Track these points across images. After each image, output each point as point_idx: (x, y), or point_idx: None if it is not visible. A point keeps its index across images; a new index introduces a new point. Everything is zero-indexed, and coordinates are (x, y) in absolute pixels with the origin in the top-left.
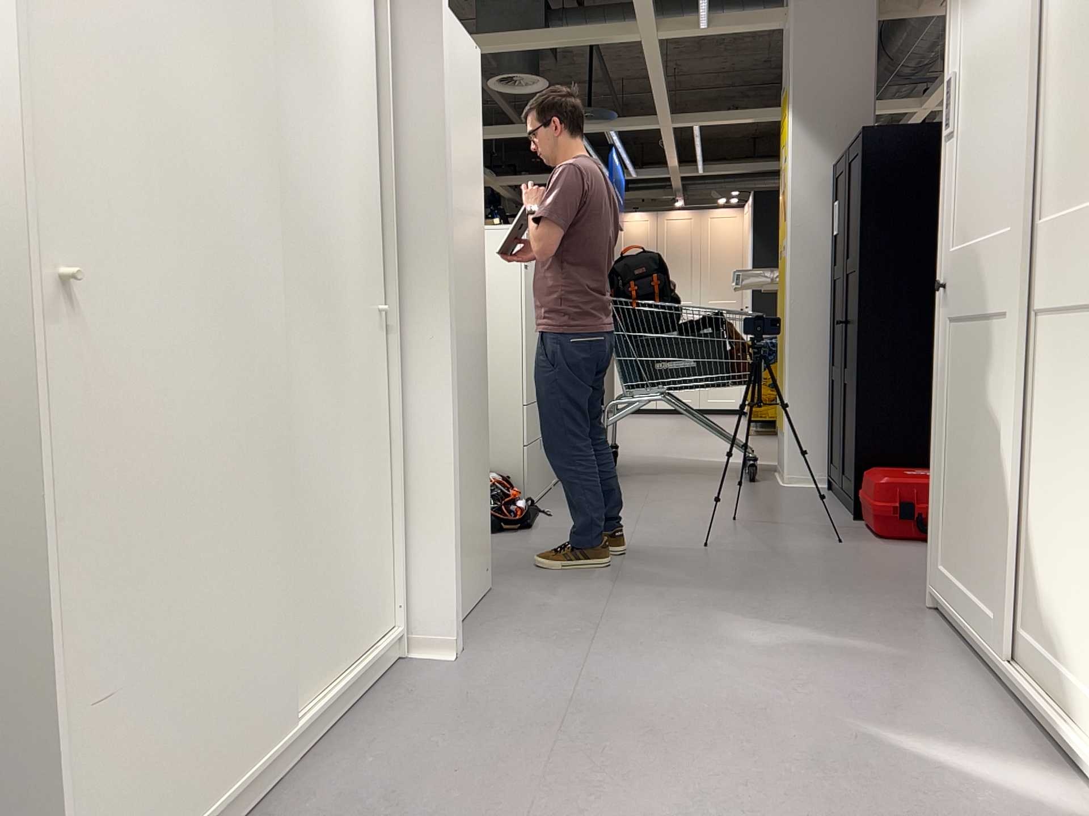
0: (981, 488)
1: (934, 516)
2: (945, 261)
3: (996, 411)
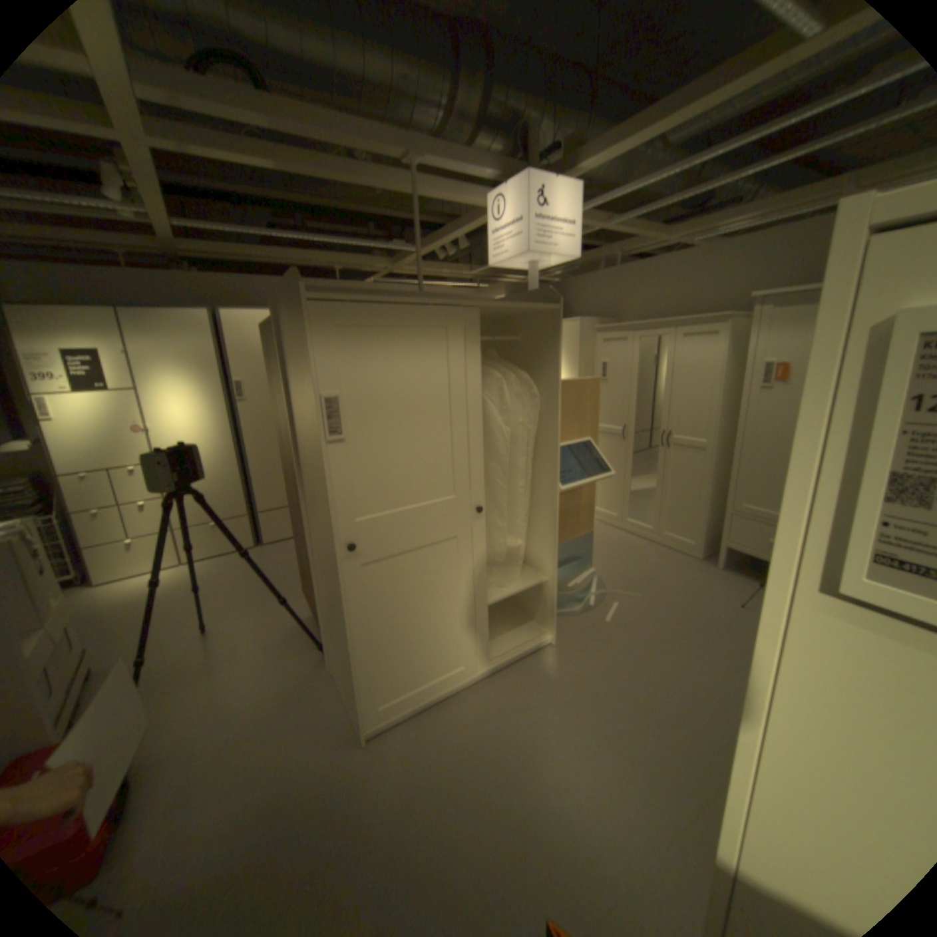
0: (441, 625)
1: (370, 686)
2: (356, 527)
3: (454, 582)
